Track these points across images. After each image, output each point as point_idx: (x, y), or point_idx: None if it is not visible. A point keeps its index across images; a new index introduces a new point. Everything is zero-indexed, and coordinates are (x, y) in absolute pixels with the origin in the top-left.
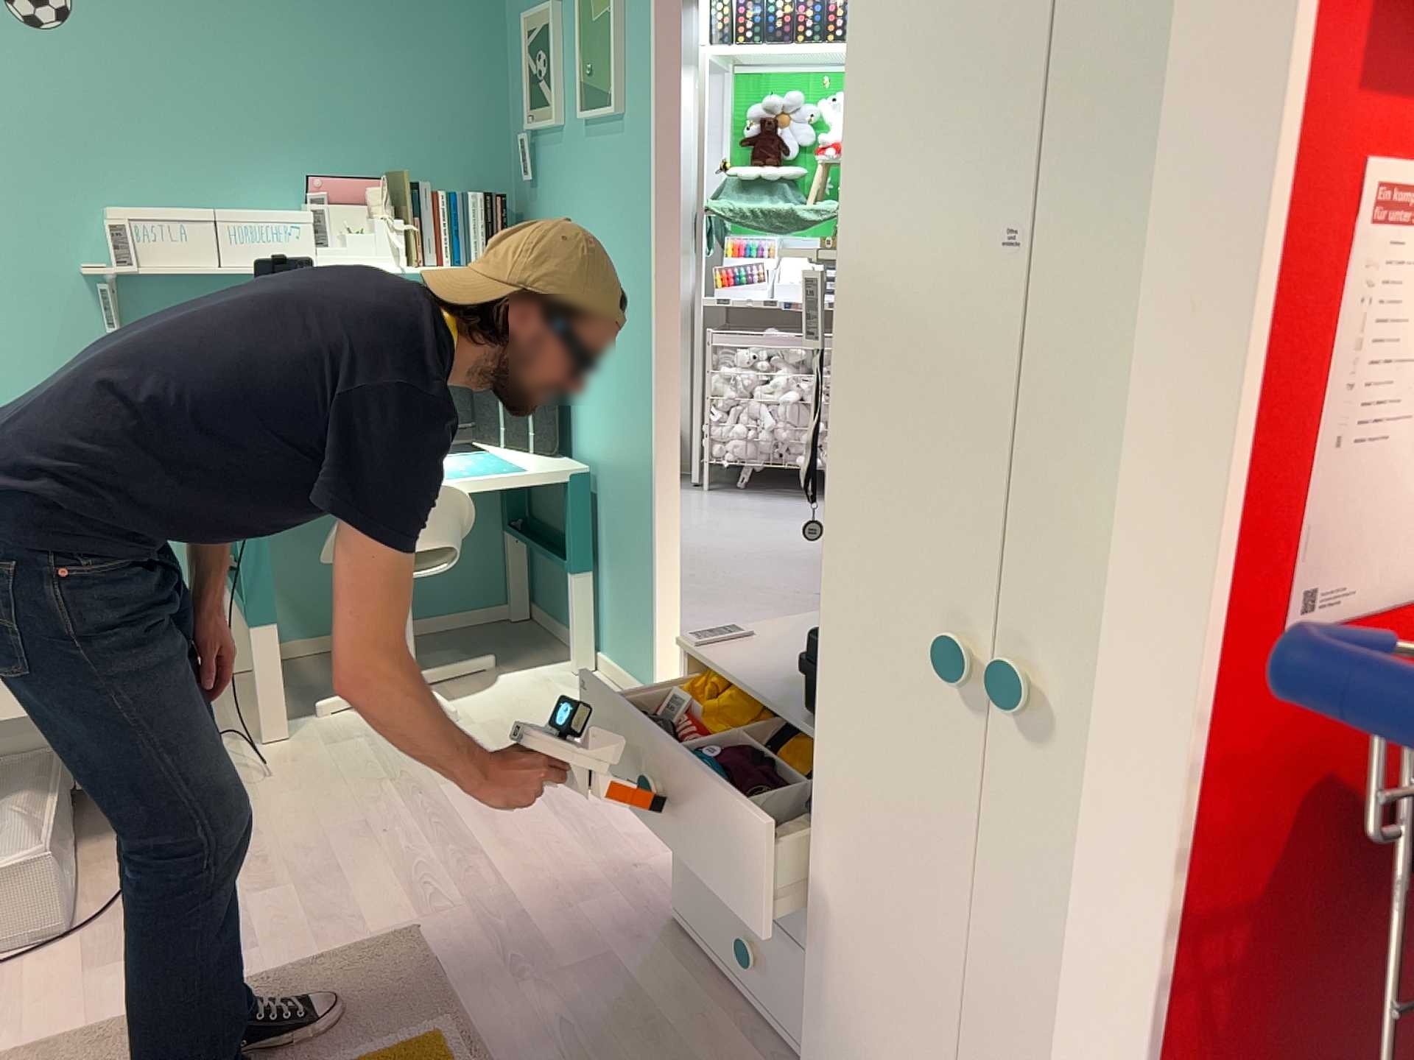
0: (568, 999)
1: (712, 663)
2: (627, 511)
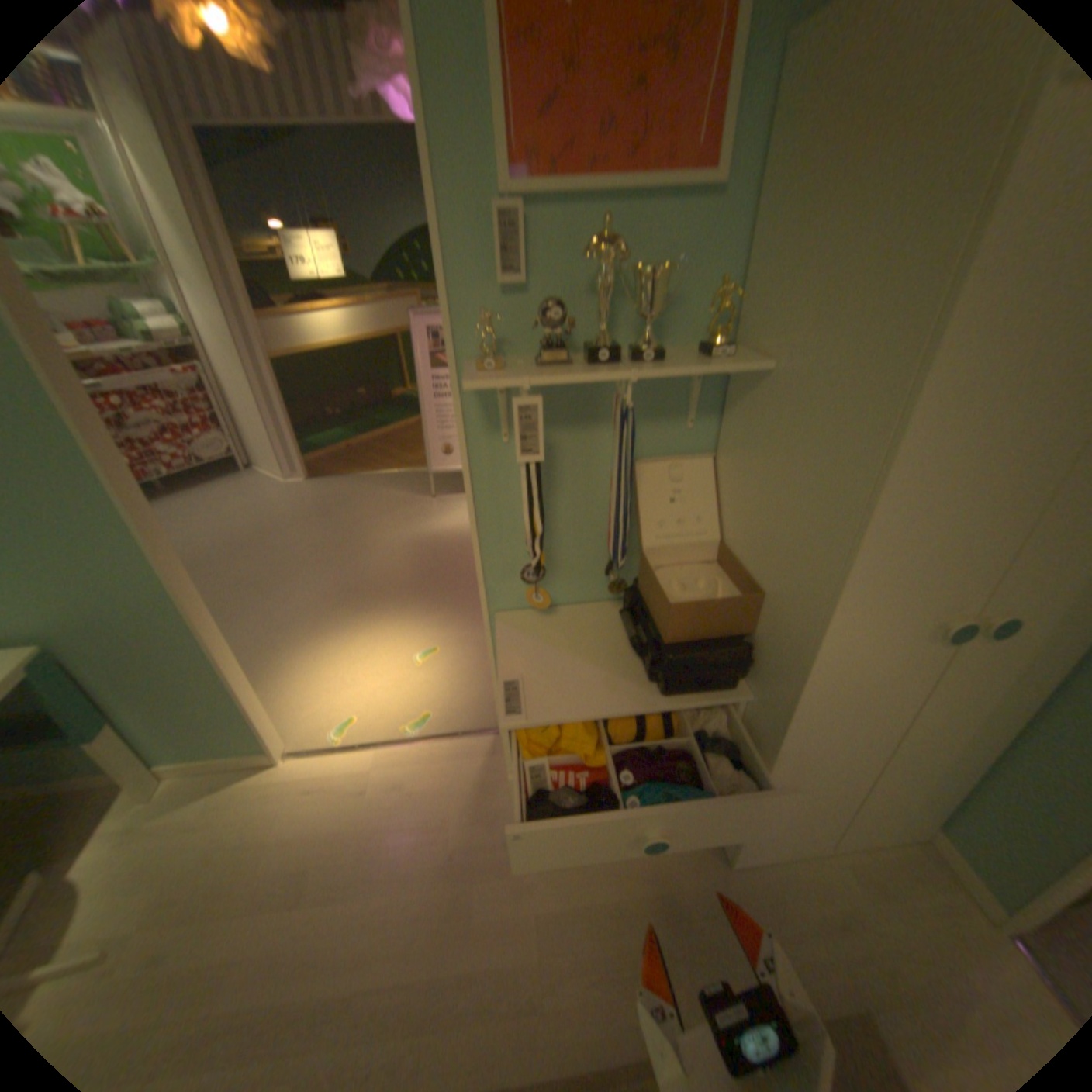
0: (572, 971)
1: (556, 721)
2: (141, 655)
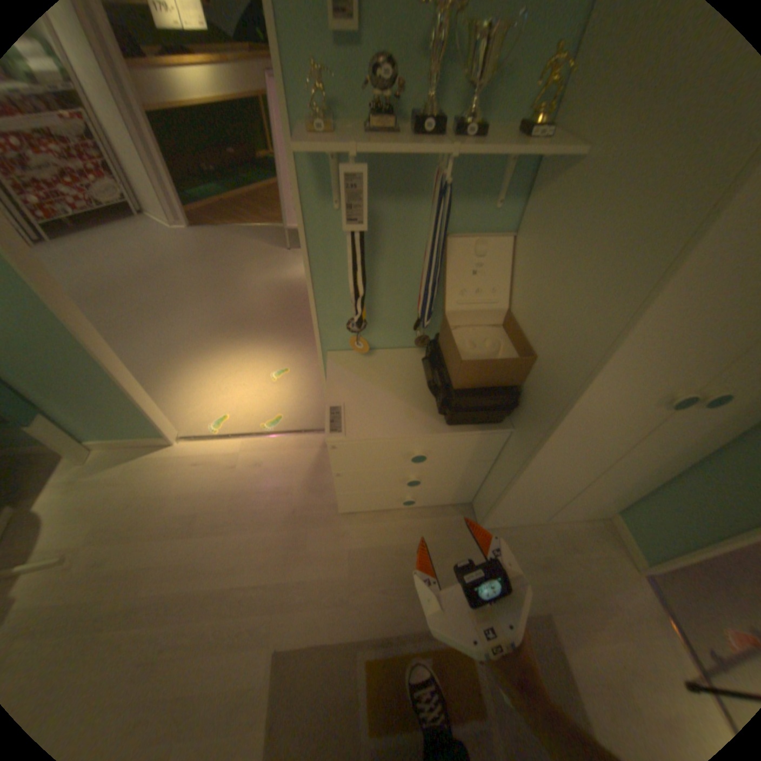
0: (368, 583)
1: (366, 438)
2: (53, 368)
